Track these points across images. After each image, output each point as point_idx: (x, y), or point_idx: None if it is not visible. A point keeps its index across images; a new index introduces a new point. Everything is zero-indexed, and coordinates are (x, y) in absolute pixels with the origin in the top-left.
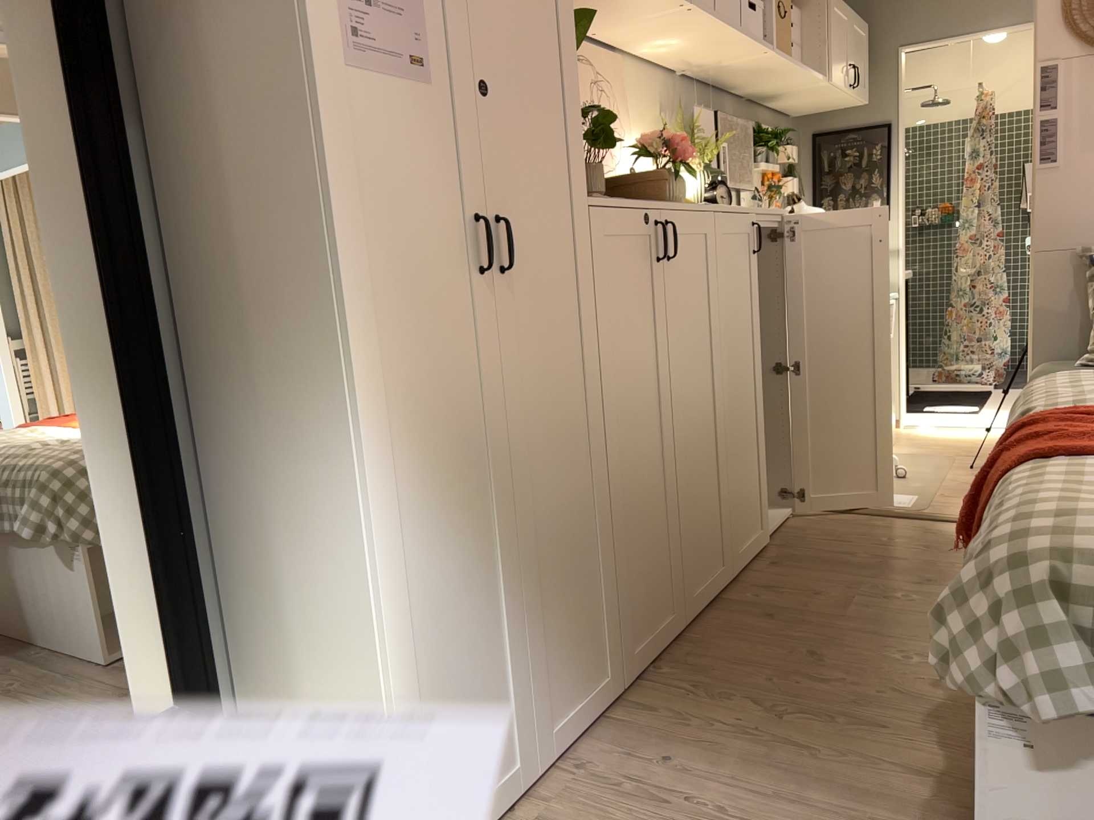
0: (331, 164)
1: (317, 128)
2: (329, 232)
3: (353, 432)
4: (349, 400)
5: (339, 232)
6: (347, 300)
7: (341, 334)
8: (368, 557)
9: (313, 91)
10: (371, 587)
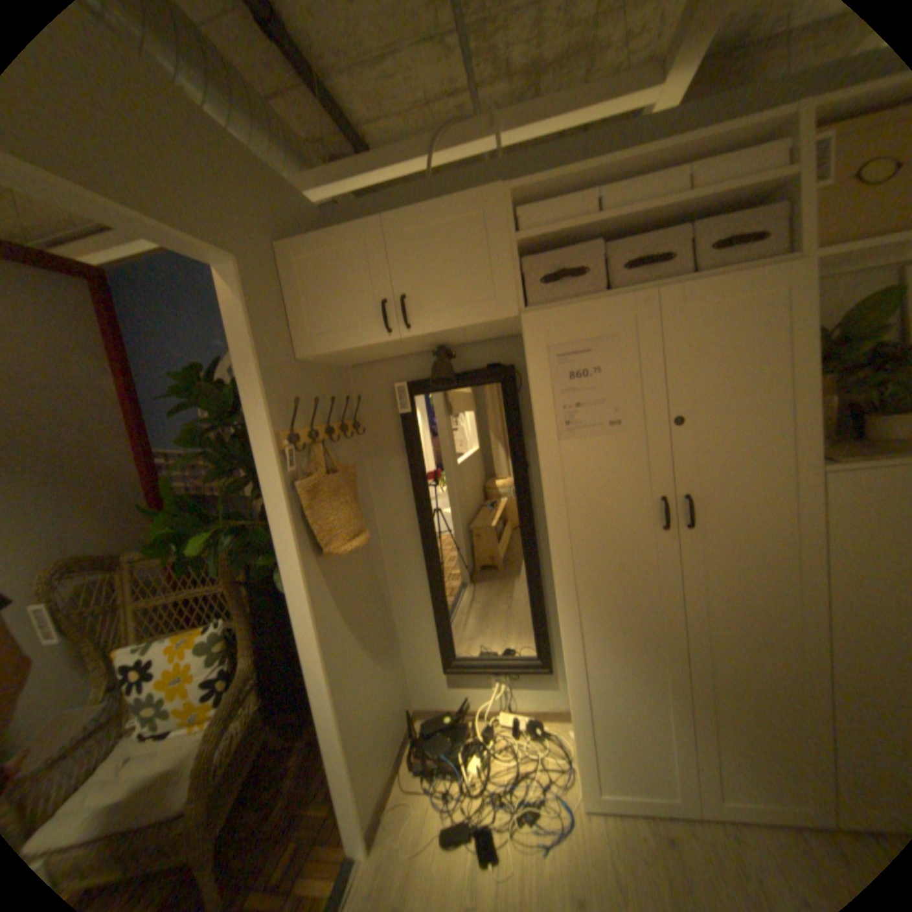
0: (551, 489)
1: (543, 475)
2: (548, 519)
3: (559, 603)
4: (557, 589)
5: (555, 518)
6: (558, 547)
7: (554, 561)
8: (566, 657)
9: (541, 460)
10: (567, 669)
